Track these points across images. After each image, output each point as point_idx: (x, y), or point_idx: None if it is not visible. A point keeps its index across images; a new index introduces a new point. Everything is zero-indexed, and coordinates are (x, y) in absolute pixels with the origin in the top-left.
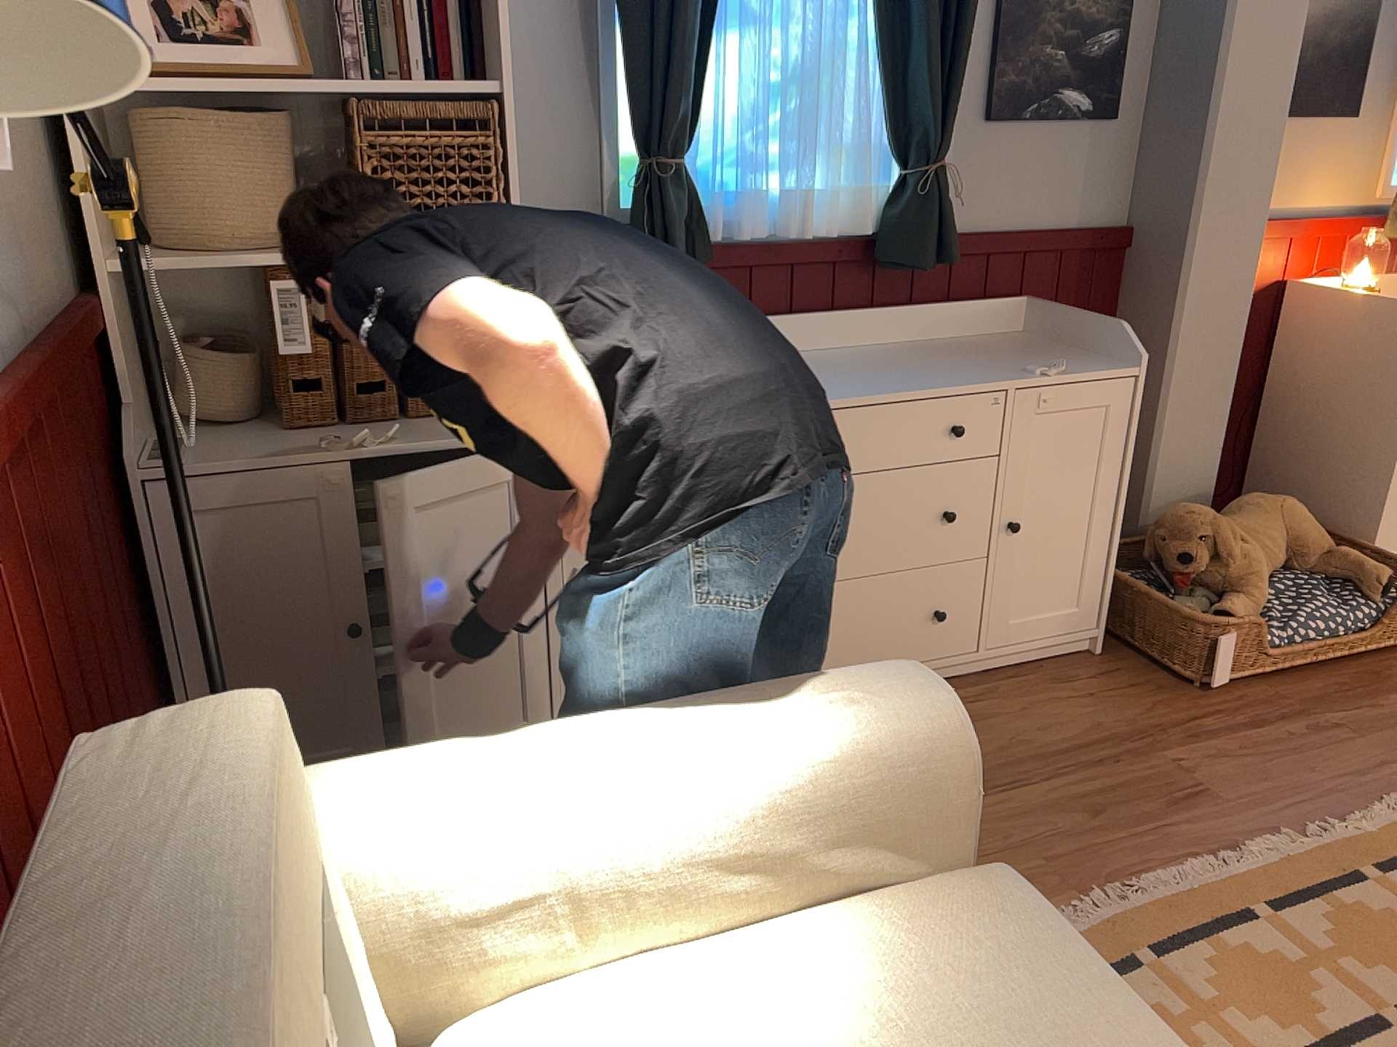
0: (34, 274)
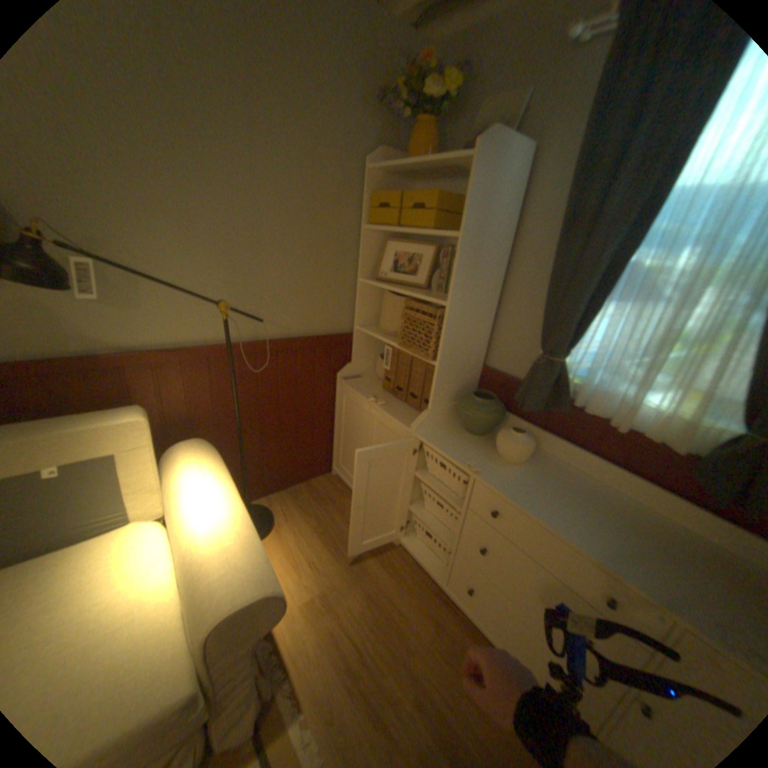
0: (314, 323)
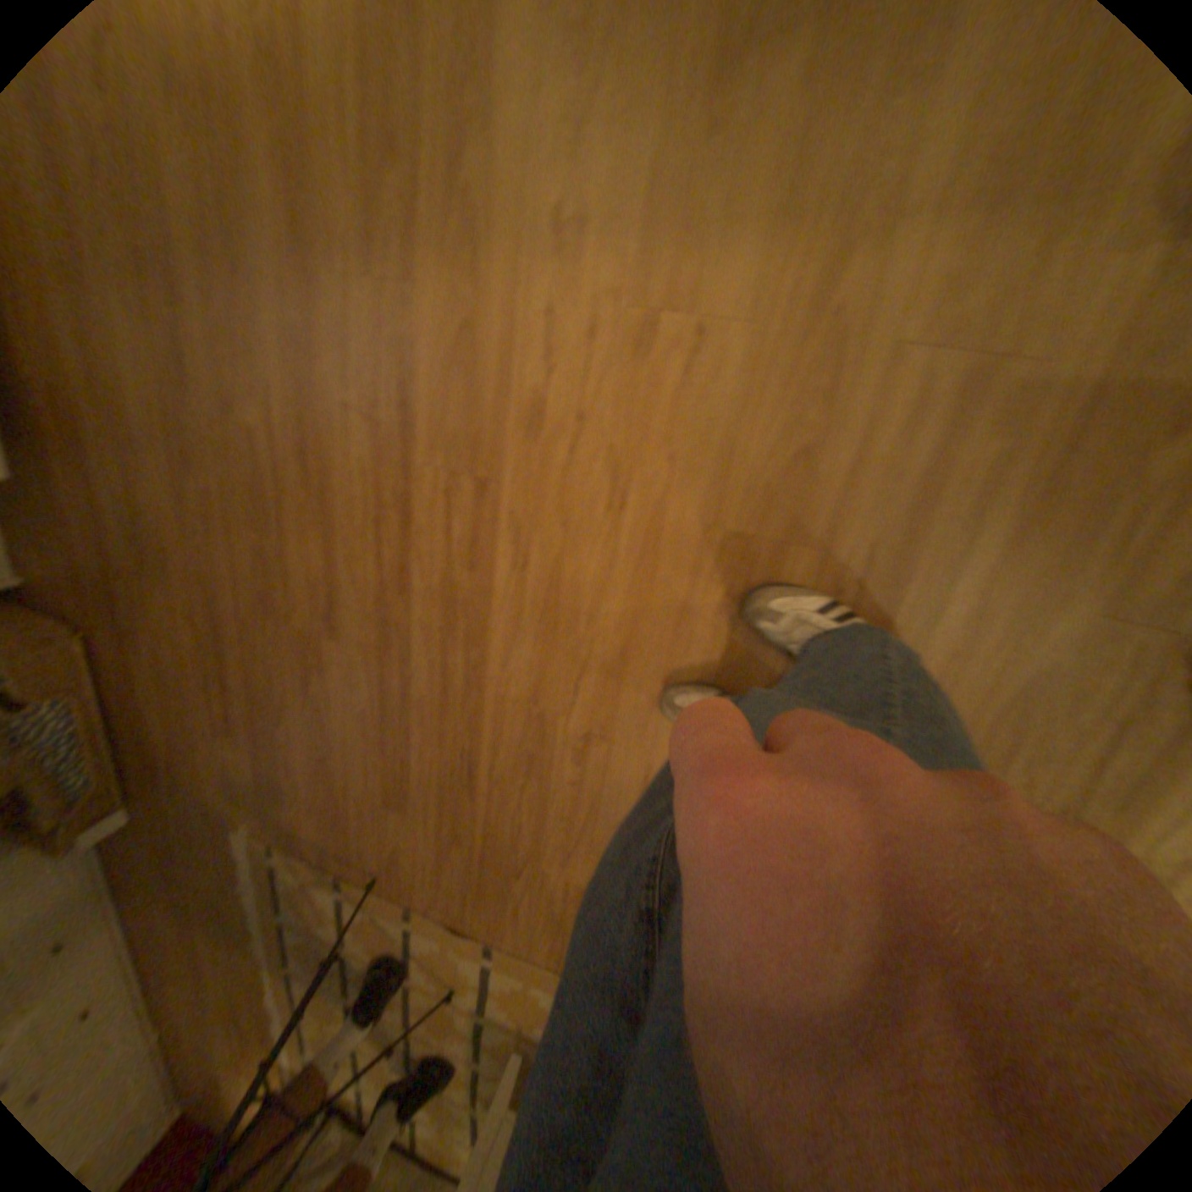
0: None
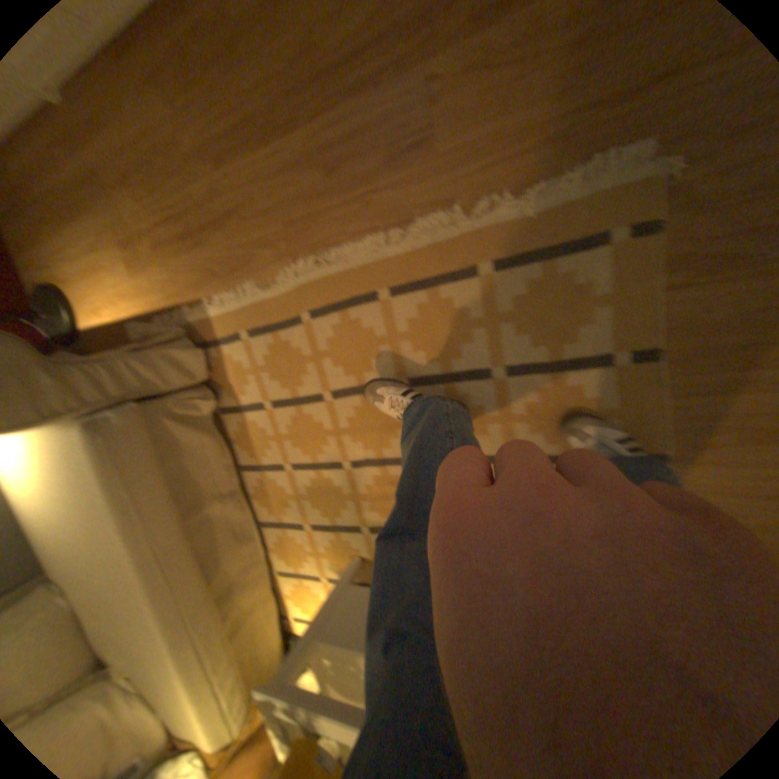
0: None
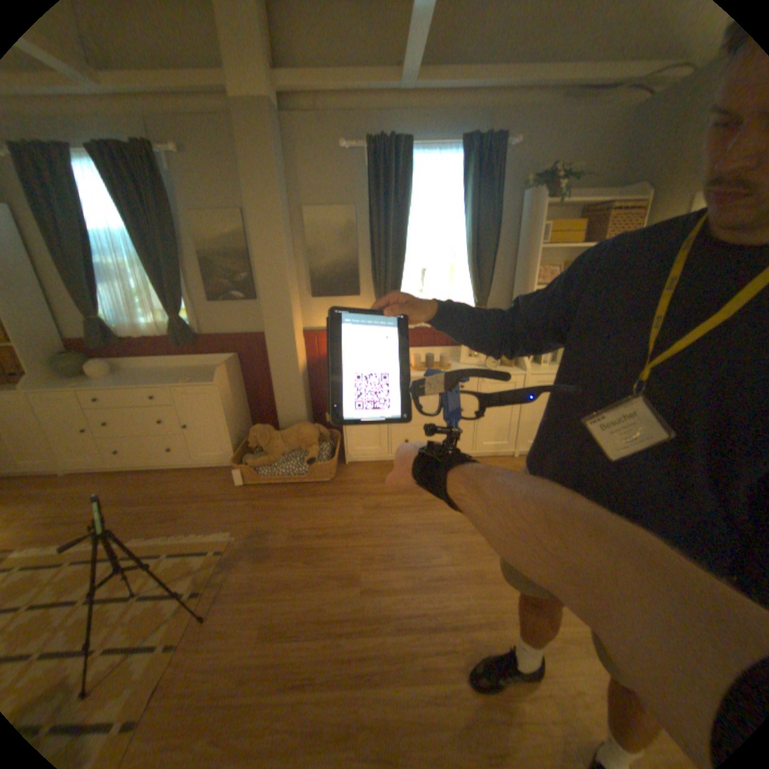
0: None
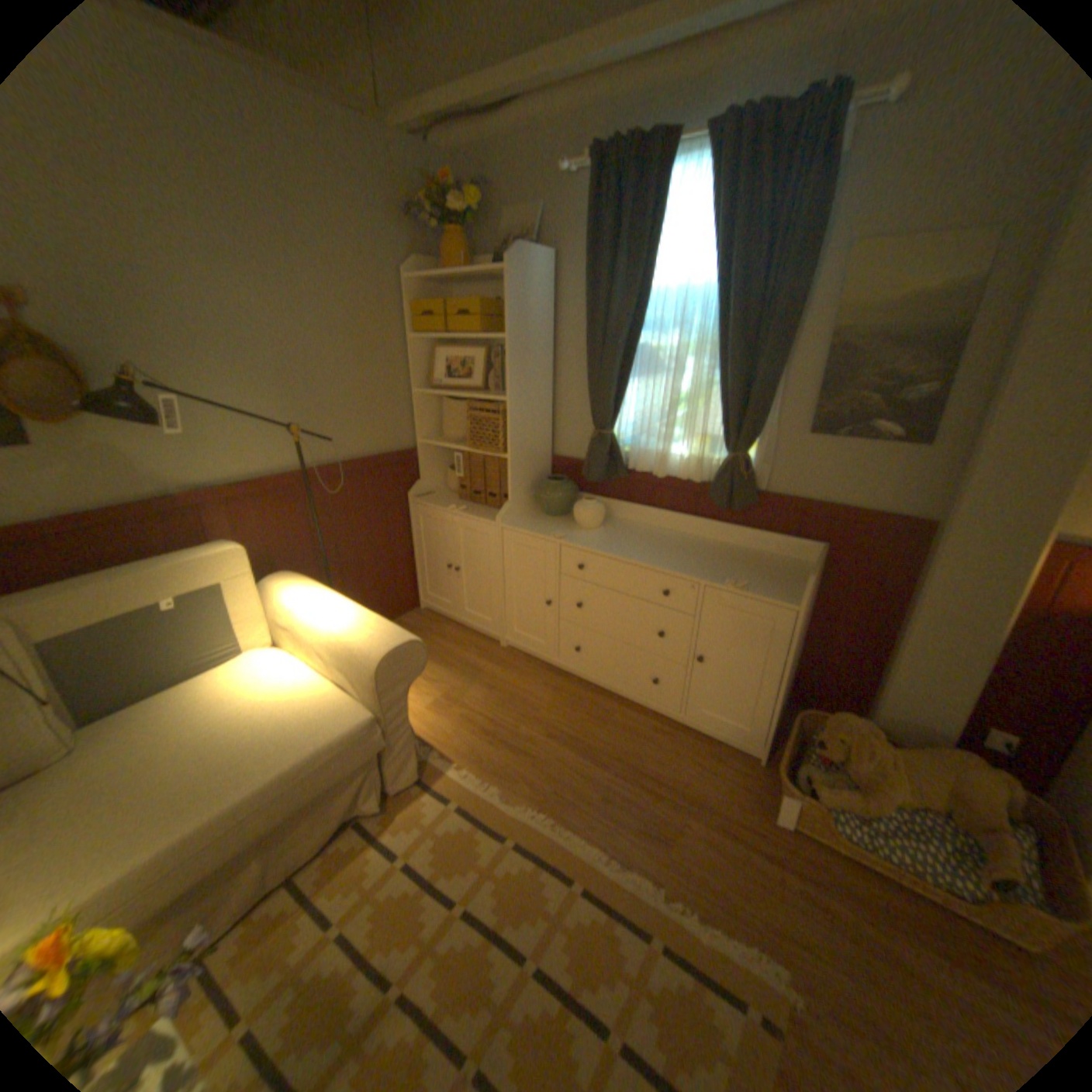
0: (375, 441)
